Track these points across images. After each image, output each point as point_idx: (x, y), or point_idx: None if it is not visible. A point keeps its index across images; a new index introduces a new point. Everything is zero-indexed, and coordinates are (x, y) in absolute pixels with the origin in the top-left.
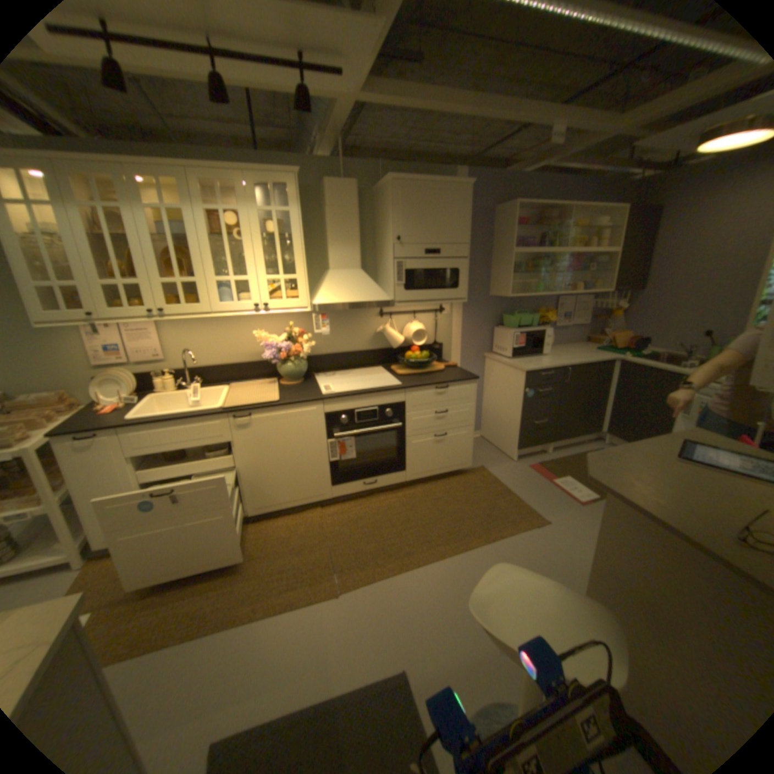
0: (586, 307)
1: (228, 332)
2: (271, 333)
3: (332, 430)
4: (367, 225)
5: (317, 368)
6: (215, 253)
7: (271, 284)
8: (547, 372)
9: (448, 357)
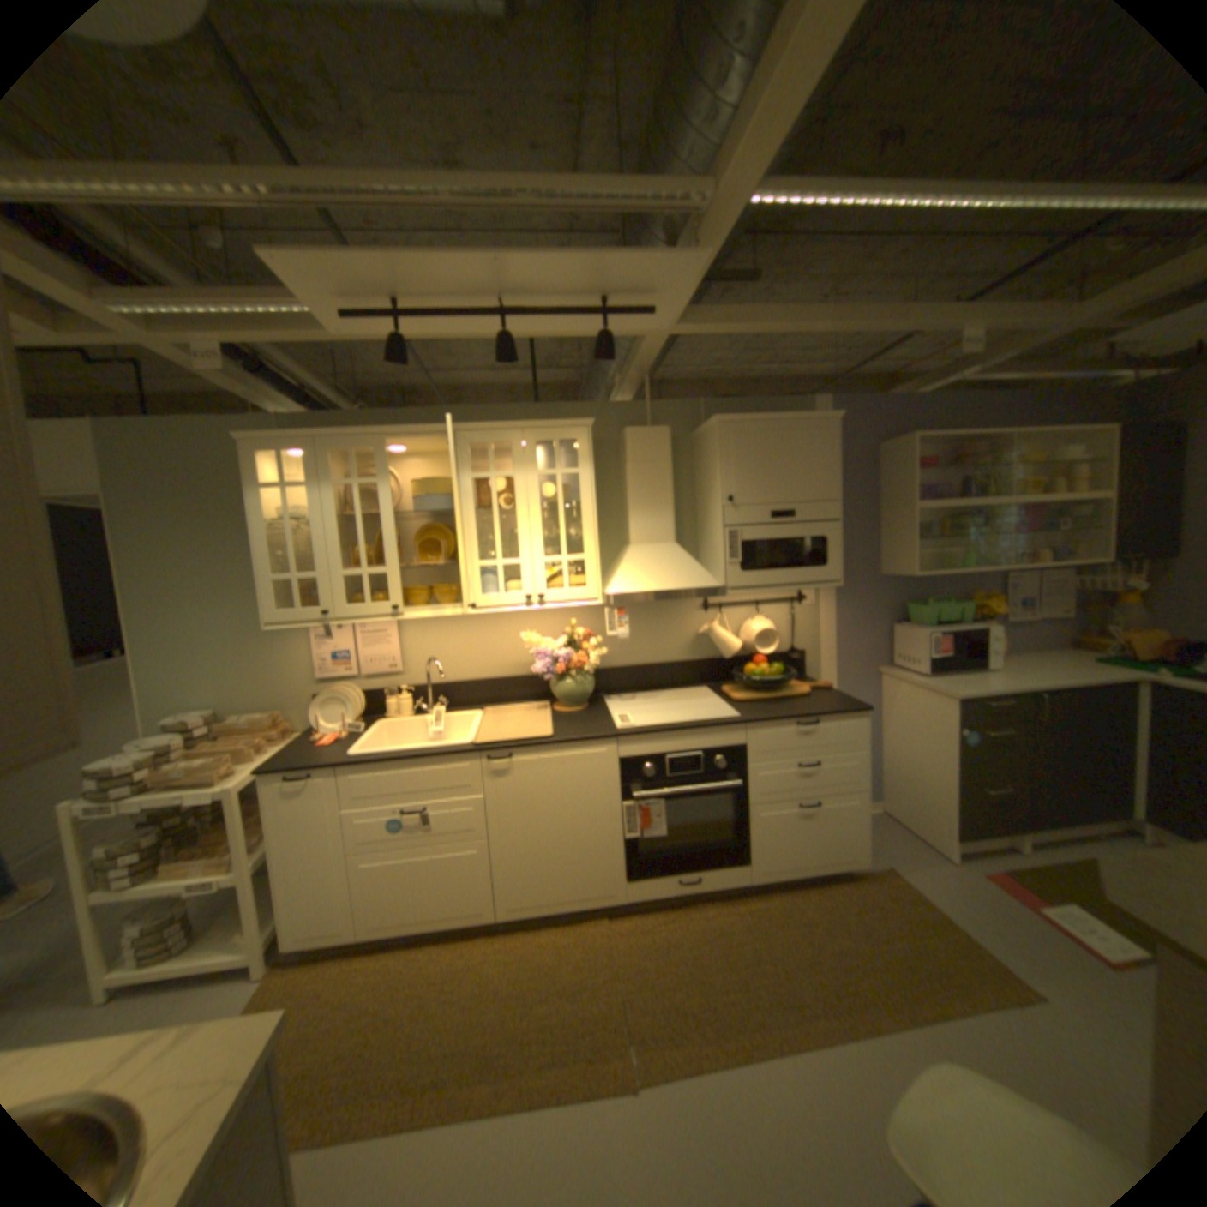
0: (1063, 589)
1: (487, 635)
2: (545, 636)
3: (629, 786)
4: (684, 484)
5: (608, 687)
6: (480, 532)
7: (549, 569)
8: (1001, 702)
9: (815, 674)
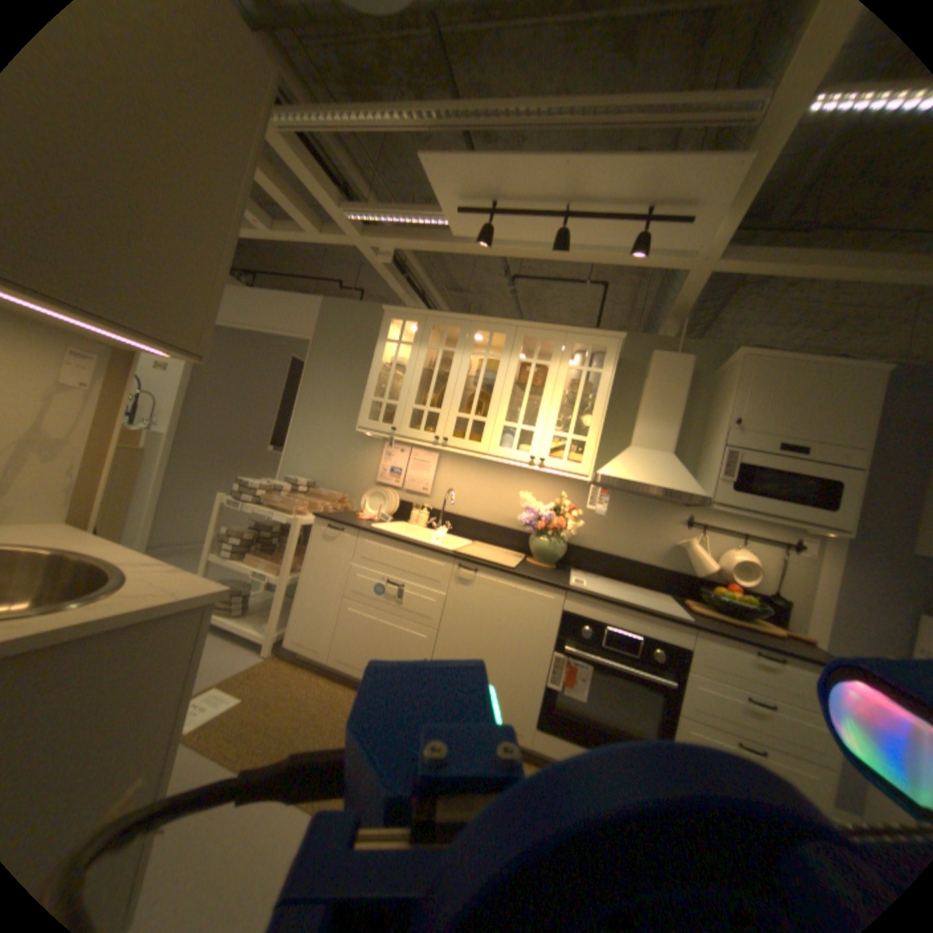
0: None
1: (494, 486)
2: (537, 501)
3: (563, 637)
4: (696, 409)
5: (576, 561)
6: (512, 405)
7: (554, 440)
8: None
9: (799, 629)
